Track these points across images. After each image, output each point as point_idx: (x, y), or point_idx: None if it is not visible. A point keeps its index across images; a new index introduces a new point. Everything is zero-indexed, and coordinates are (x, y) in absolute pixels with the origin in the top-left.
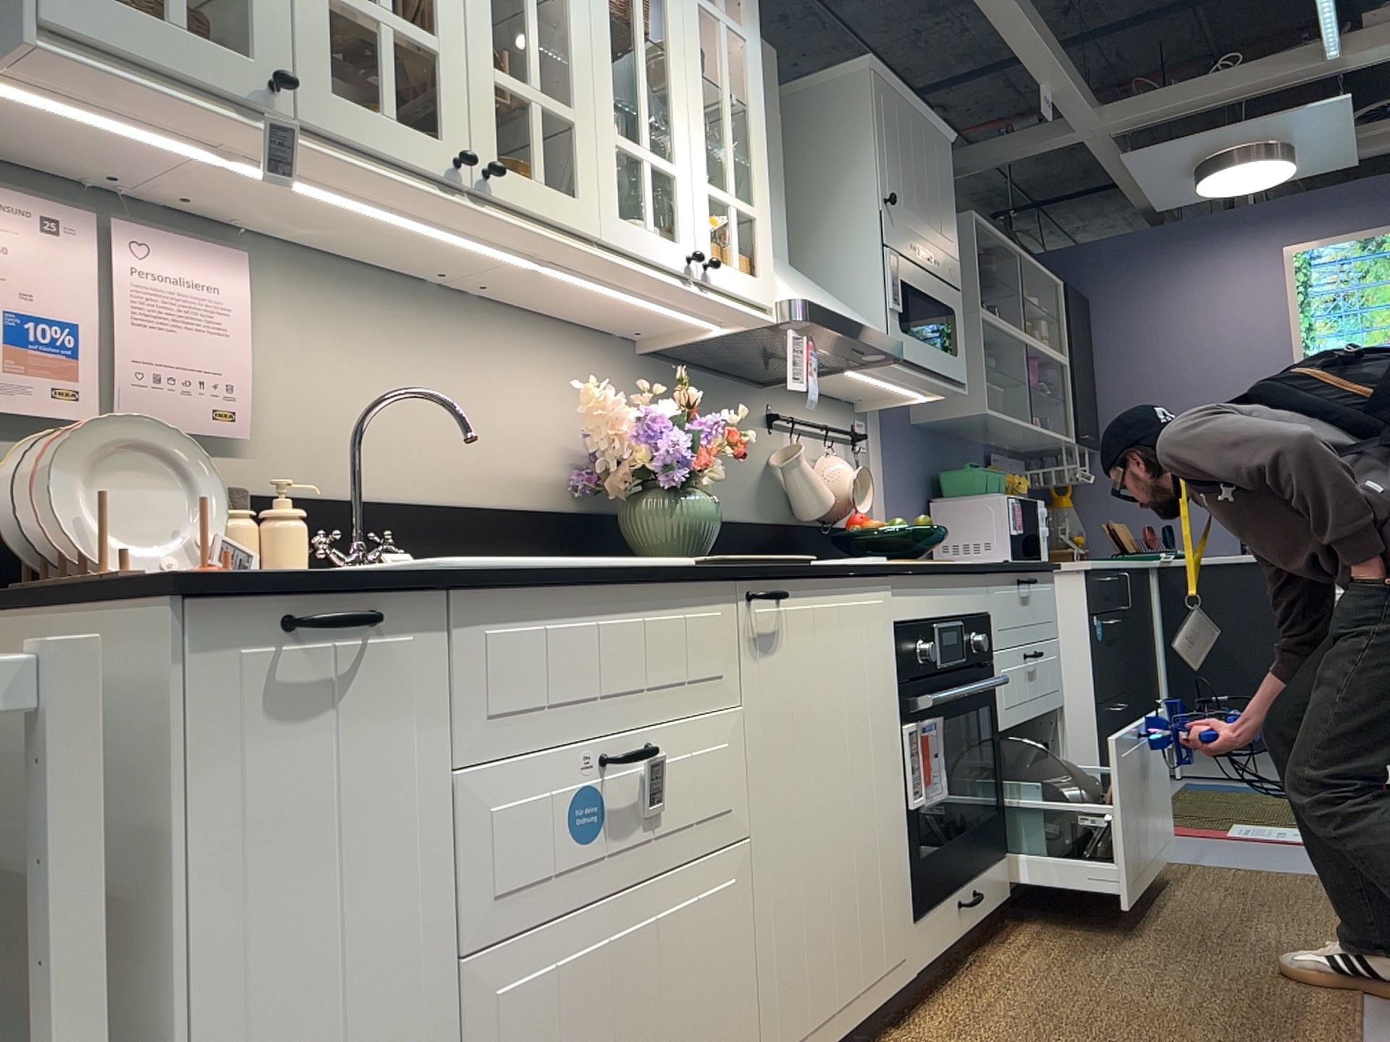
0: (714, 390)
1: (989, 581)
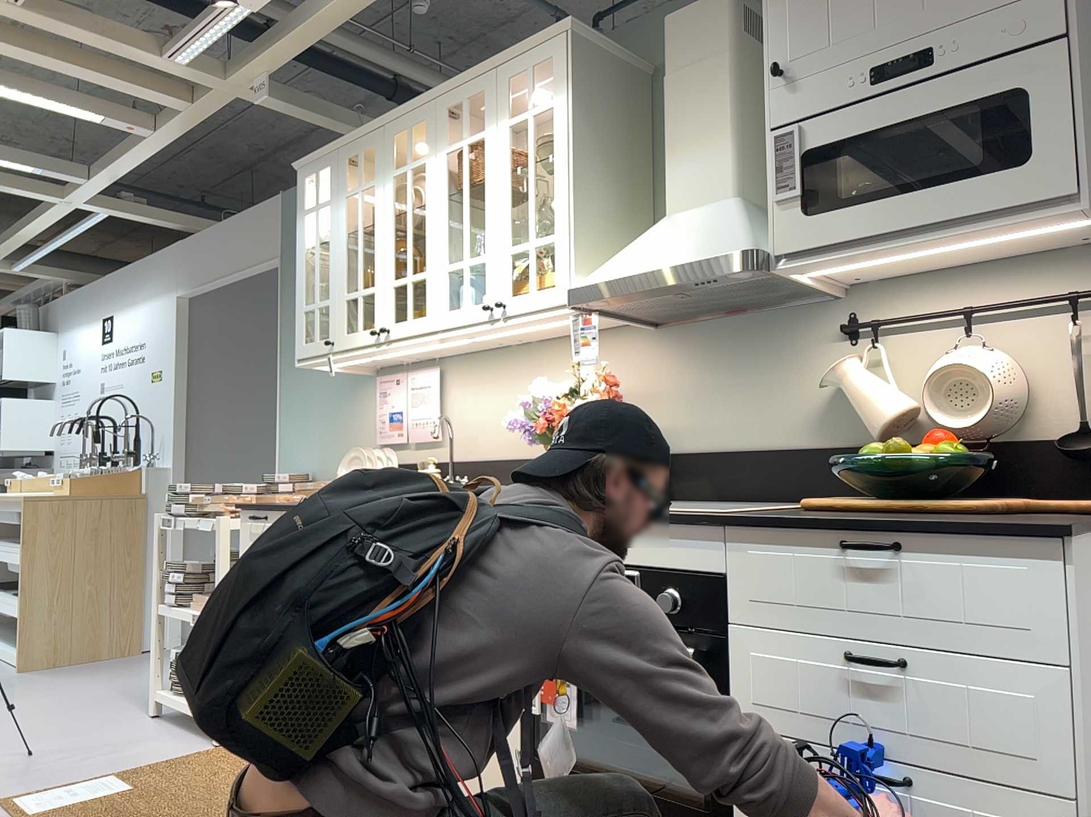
0: (746, 328)
1: (726, 536)
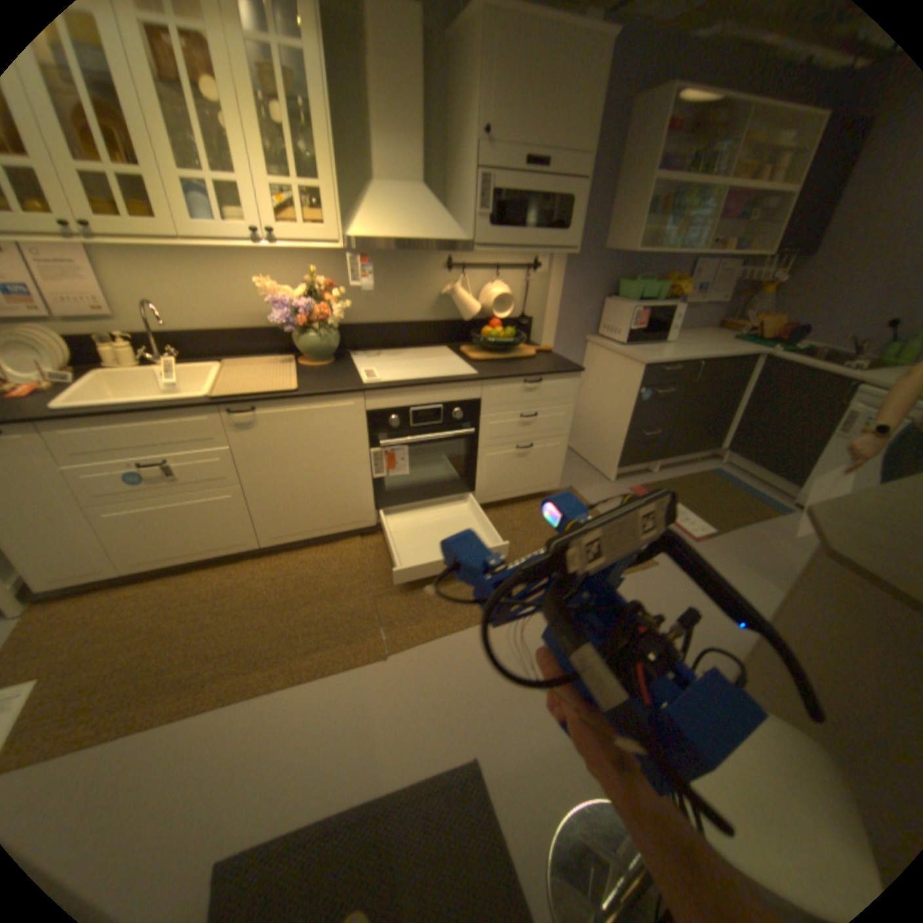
0: (397, 257)
1: (482, 386)
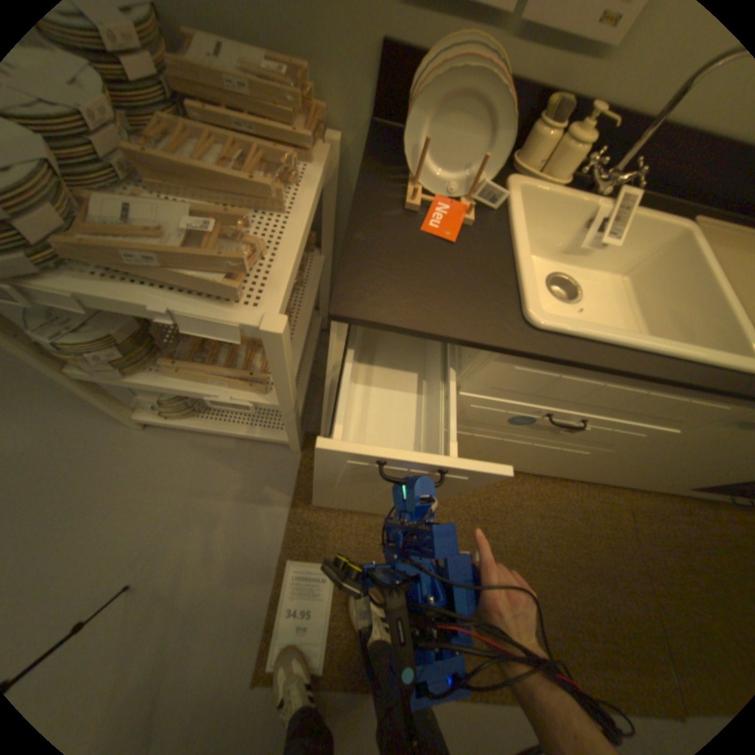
0: None
1: None
